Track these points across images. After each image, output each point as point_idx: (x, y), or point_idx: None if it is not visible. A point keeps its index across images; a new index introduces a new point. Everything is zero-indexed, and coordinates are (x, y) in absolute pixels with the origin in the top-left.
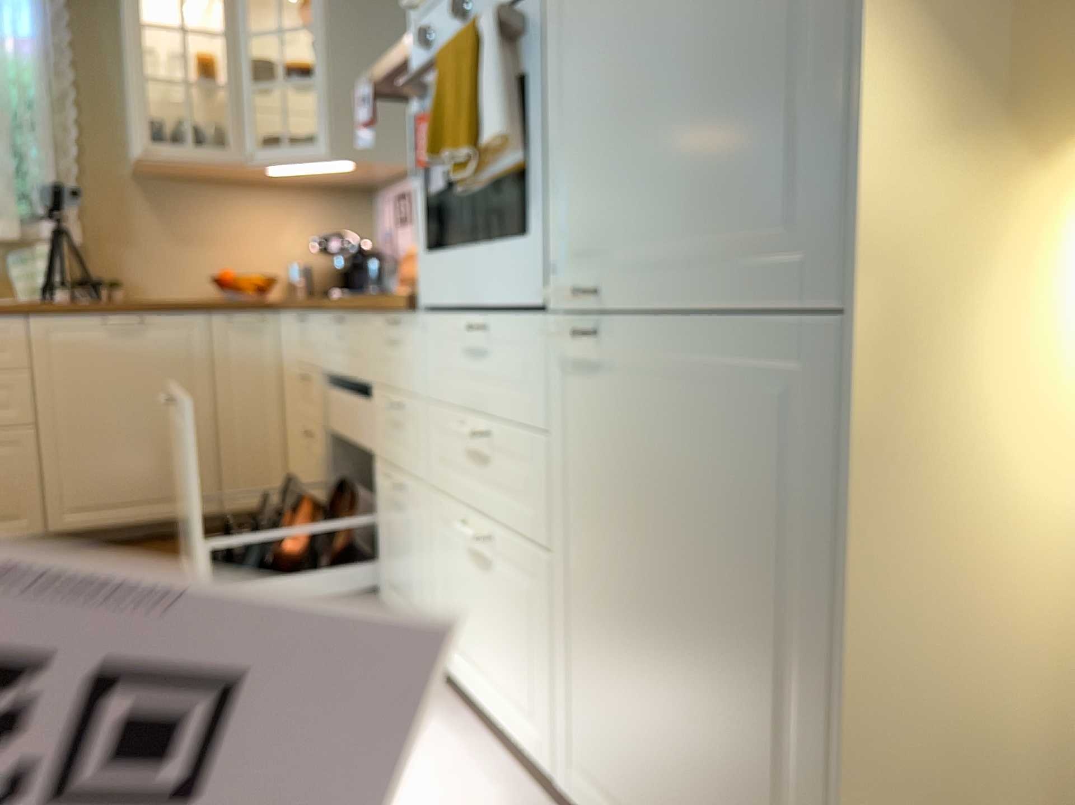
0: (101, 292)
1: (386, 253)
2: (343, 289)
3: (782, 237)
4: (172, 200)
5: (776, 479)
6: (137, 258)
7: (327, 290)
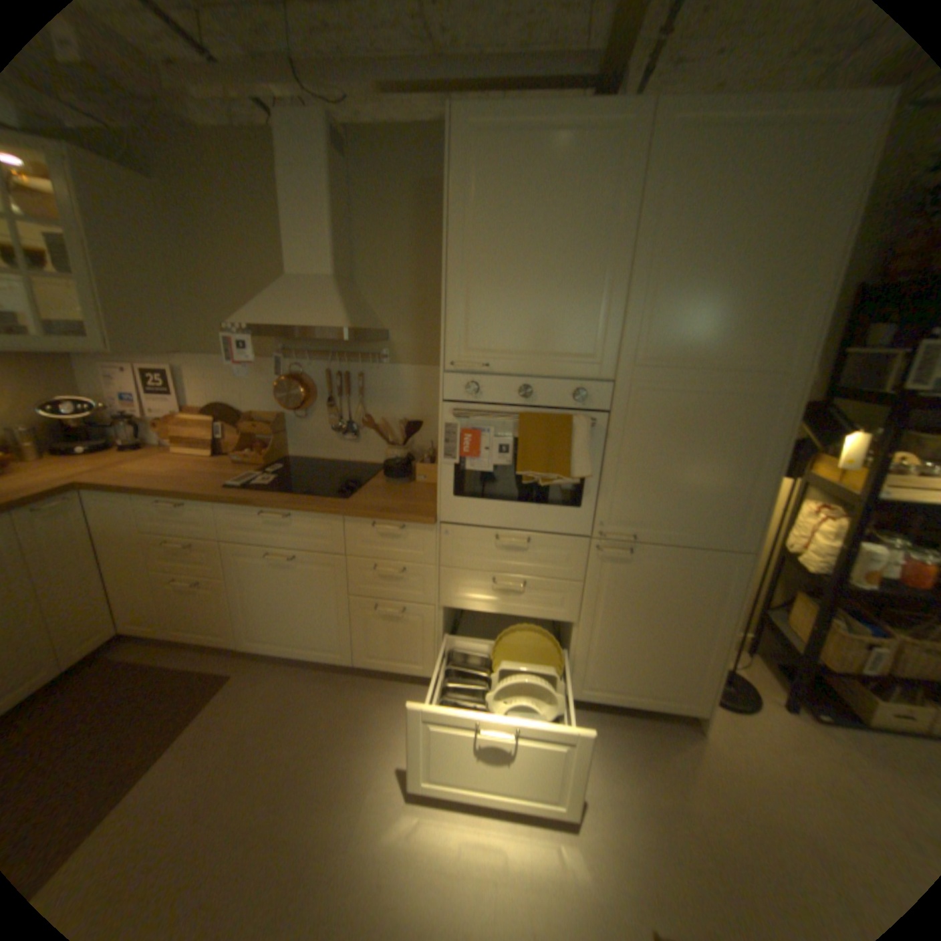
0: None
1: (128, 412)
2: (86, 446)
3: (729, 532)
4: None
5: (714, 591)
6: None
7: (72, 450)
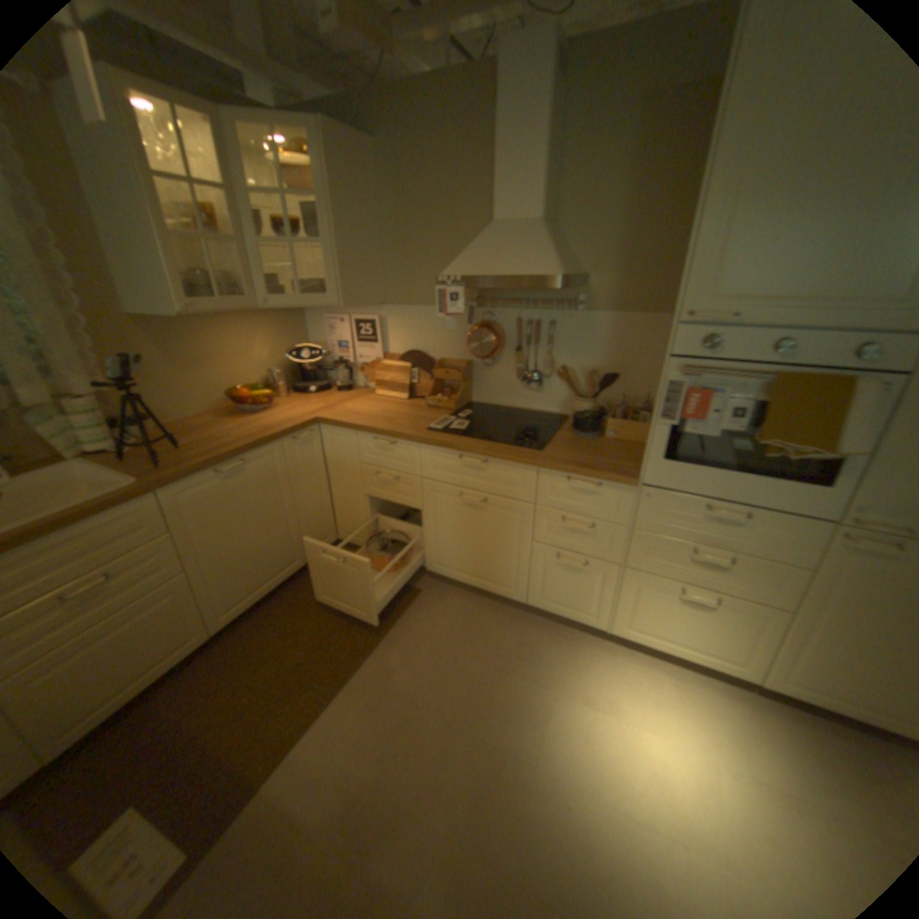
0: (139, 429)
1: (342, 358)
2: (314, 386)
3: None
4: (166, 334)
5: None
6: (150, 389)
7: (306, 389)
